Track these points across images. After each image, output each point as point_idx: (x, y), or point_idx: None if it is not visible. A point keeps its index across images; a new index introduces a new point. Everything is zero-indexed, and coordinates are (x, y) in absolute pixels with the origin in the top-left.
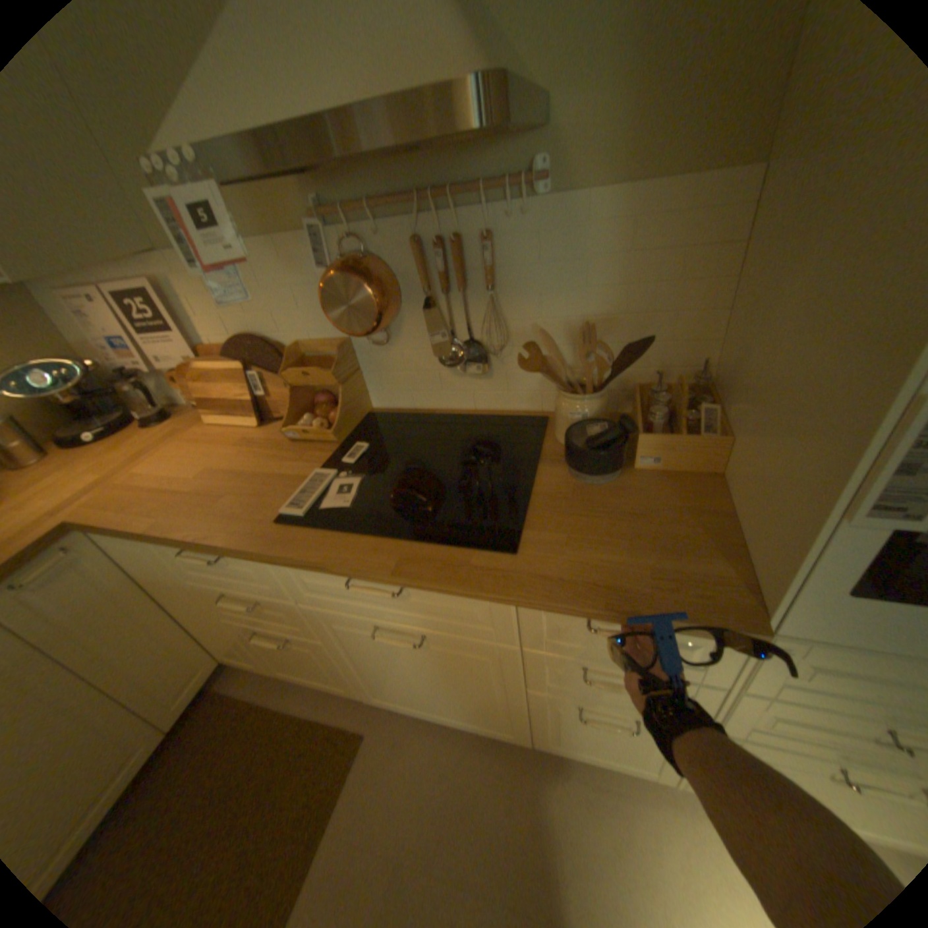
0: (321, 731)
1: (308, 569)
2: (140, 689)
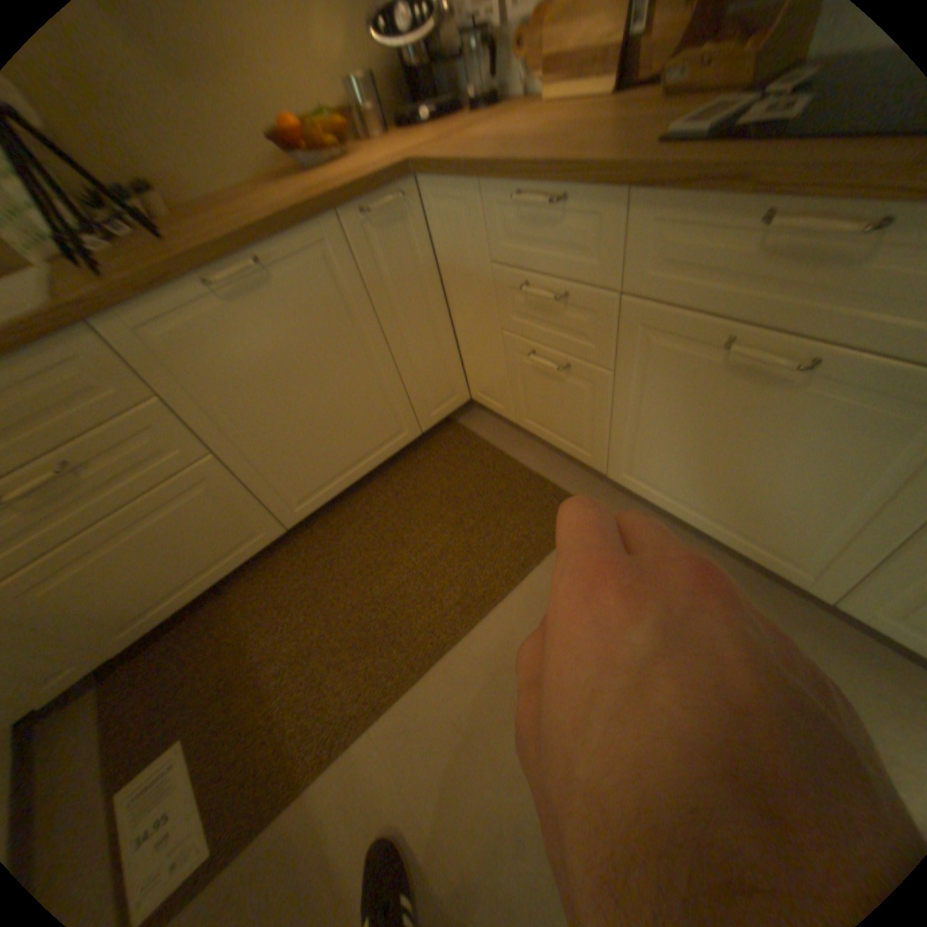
0: (550, 488)
1: (691, 207)
2: (416, 380)
